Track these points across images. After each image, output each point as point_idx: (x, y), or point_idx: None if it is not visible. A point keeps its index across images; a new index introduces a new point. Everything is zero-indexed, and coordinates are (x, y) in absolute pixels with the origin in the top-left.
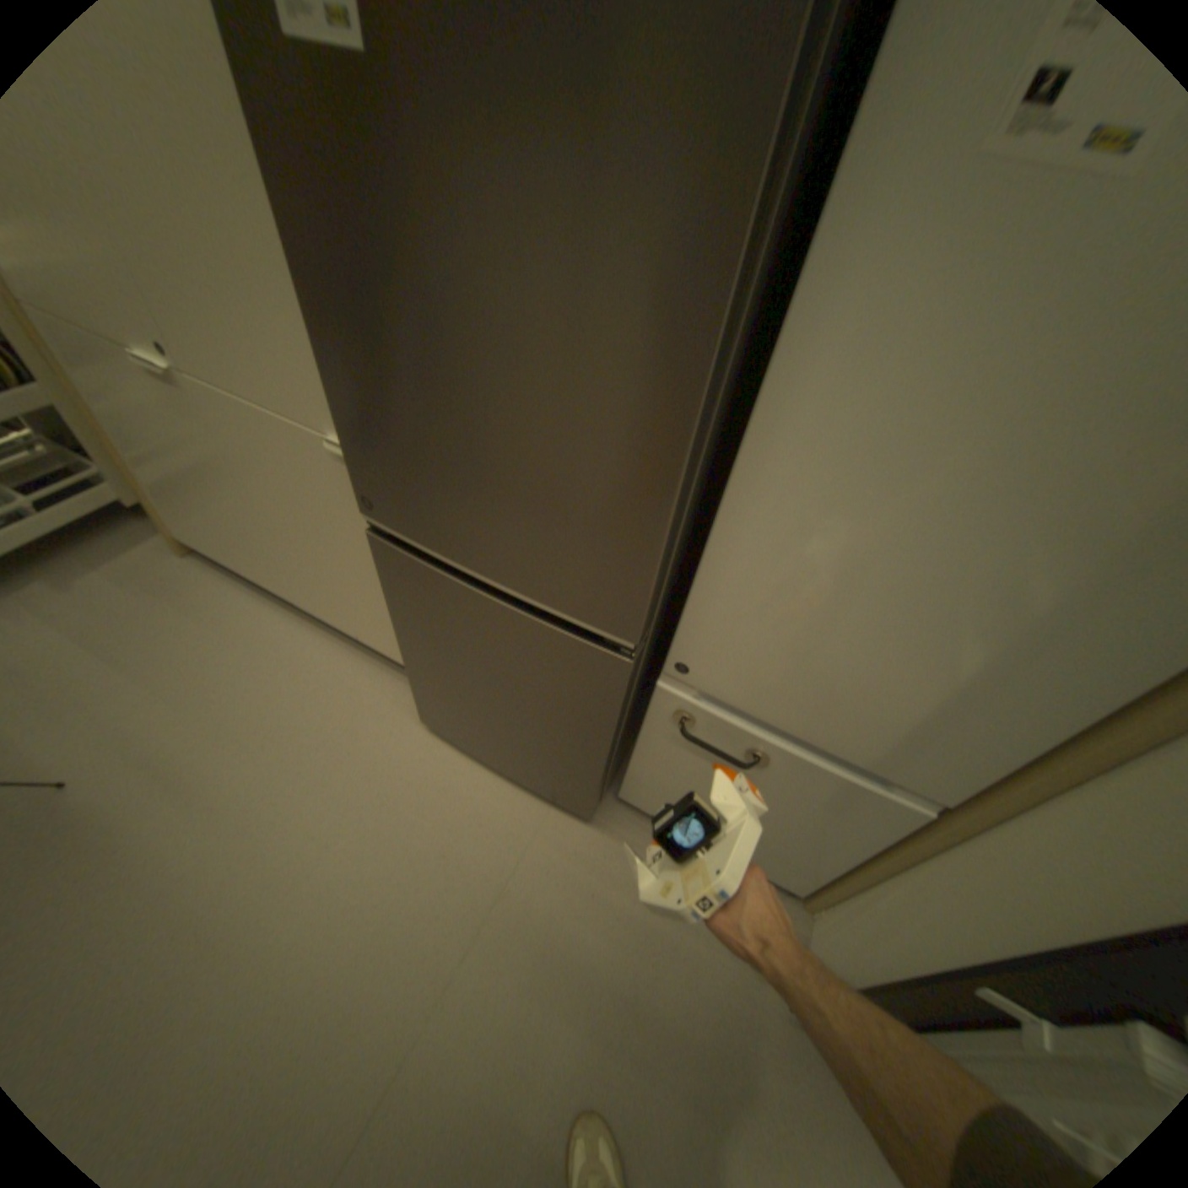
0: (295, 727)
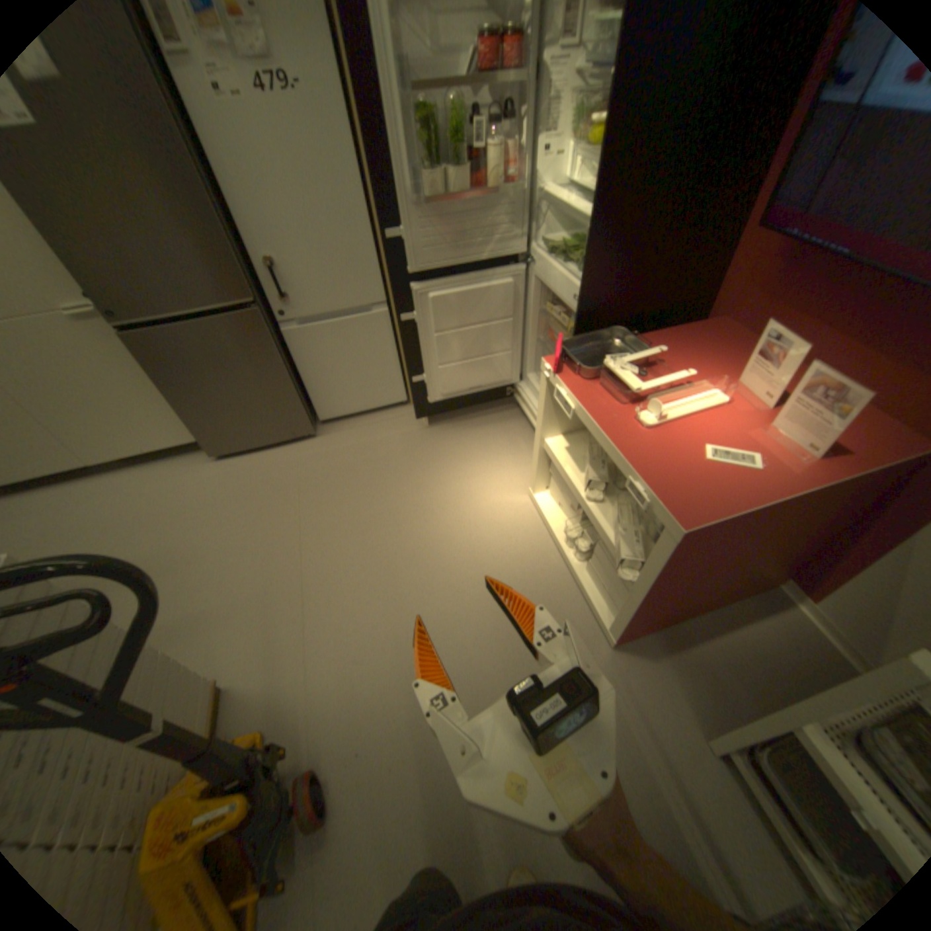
0: (144, 503)
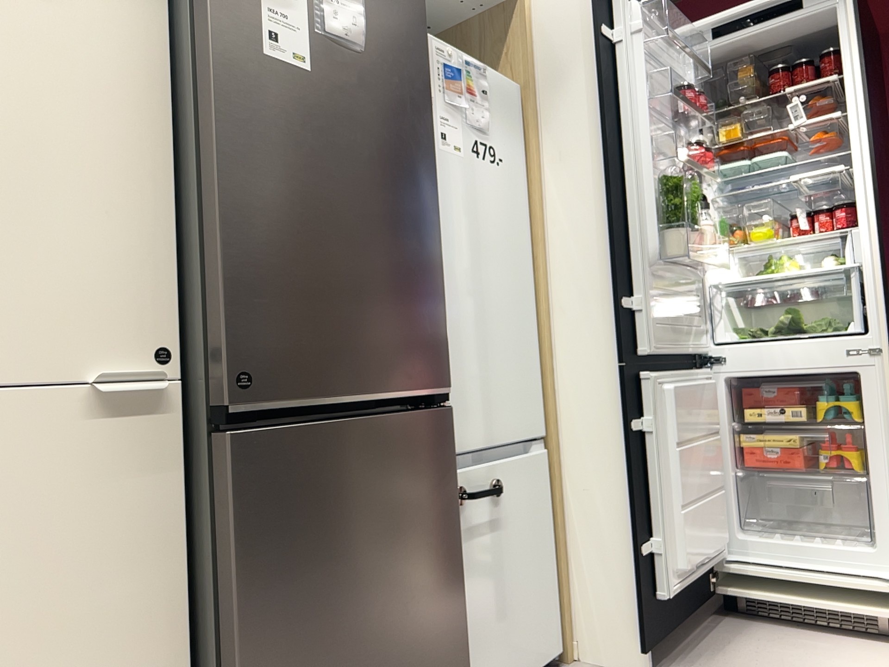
0: None
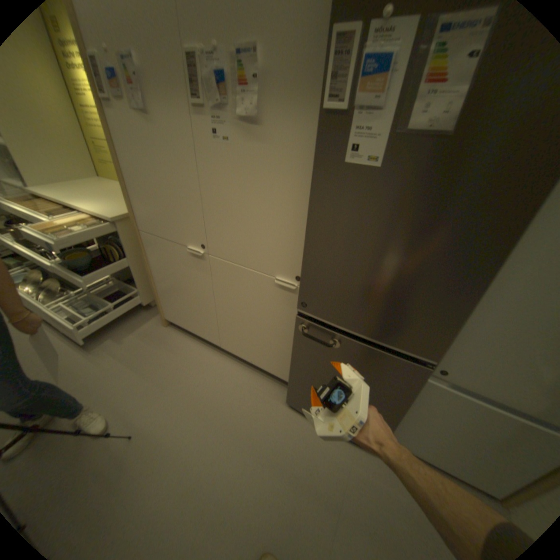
0: (227, 407)
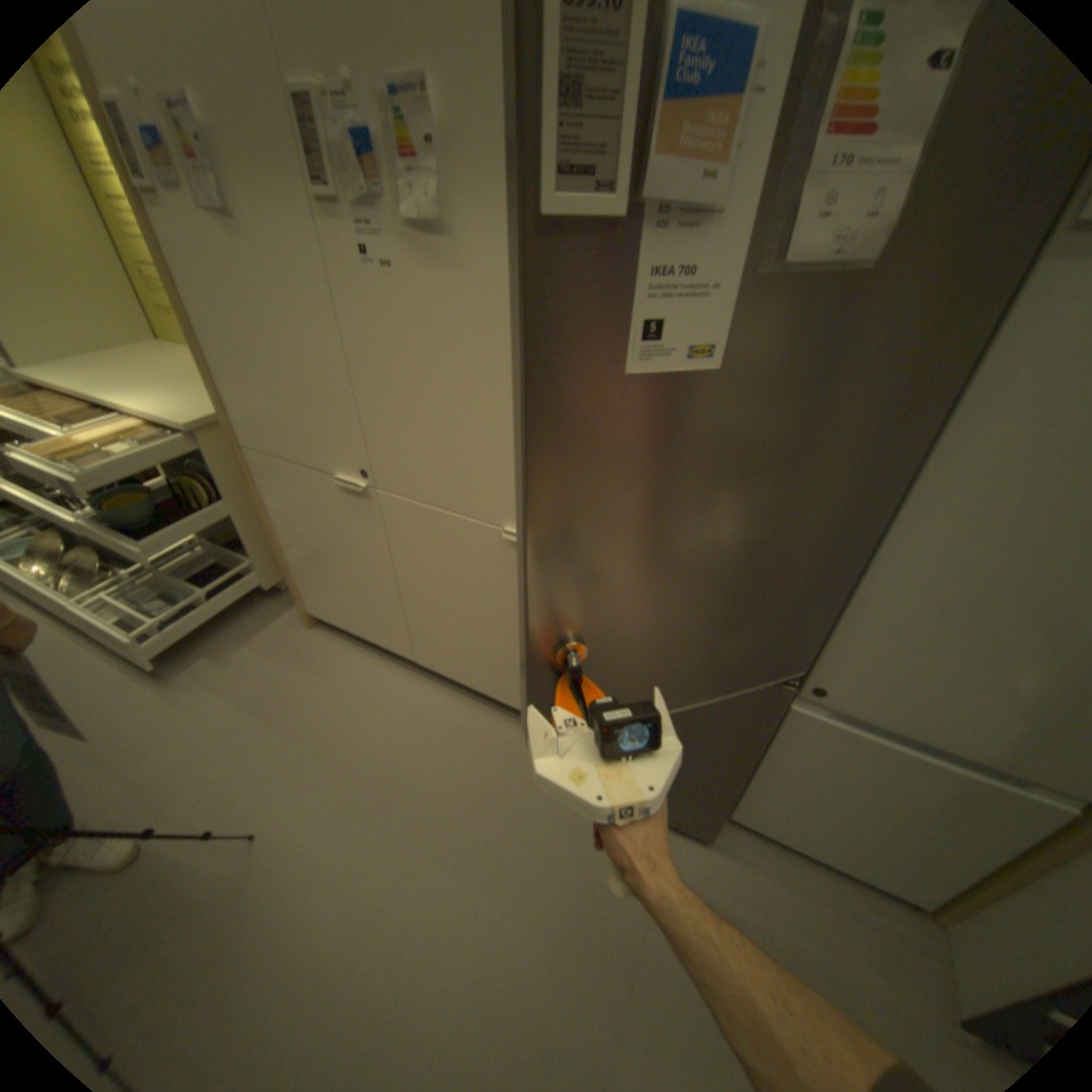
0: (432, 773)
